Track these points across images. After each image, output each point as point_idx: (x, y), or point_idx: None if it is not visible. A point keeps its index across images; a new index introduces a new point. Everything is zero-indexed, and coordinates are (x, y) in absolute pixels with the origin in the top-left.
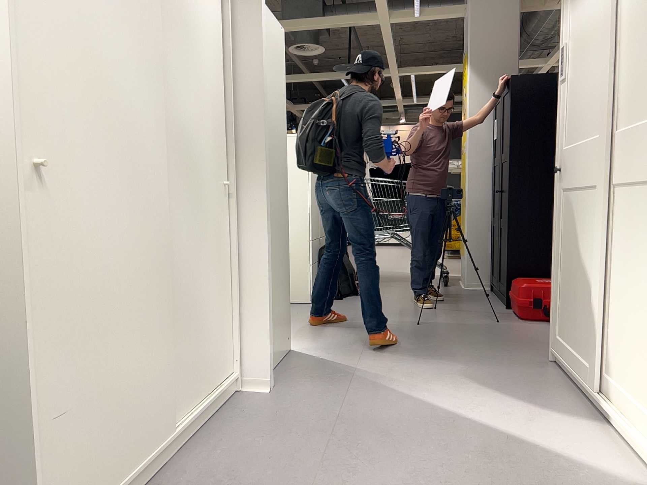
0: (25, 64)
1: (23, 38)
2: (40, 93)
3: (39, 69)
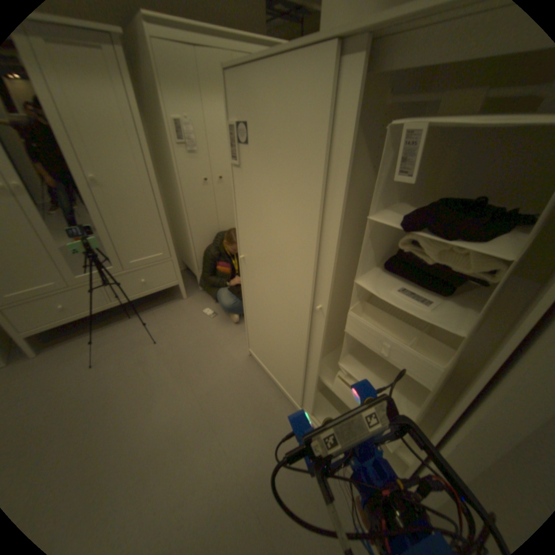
0: (237, 223)
1: (237, 214)
2: (242, 234)
3: (241, 225)
